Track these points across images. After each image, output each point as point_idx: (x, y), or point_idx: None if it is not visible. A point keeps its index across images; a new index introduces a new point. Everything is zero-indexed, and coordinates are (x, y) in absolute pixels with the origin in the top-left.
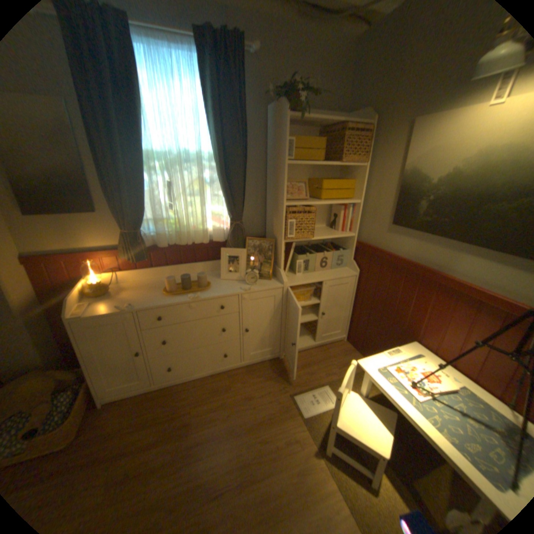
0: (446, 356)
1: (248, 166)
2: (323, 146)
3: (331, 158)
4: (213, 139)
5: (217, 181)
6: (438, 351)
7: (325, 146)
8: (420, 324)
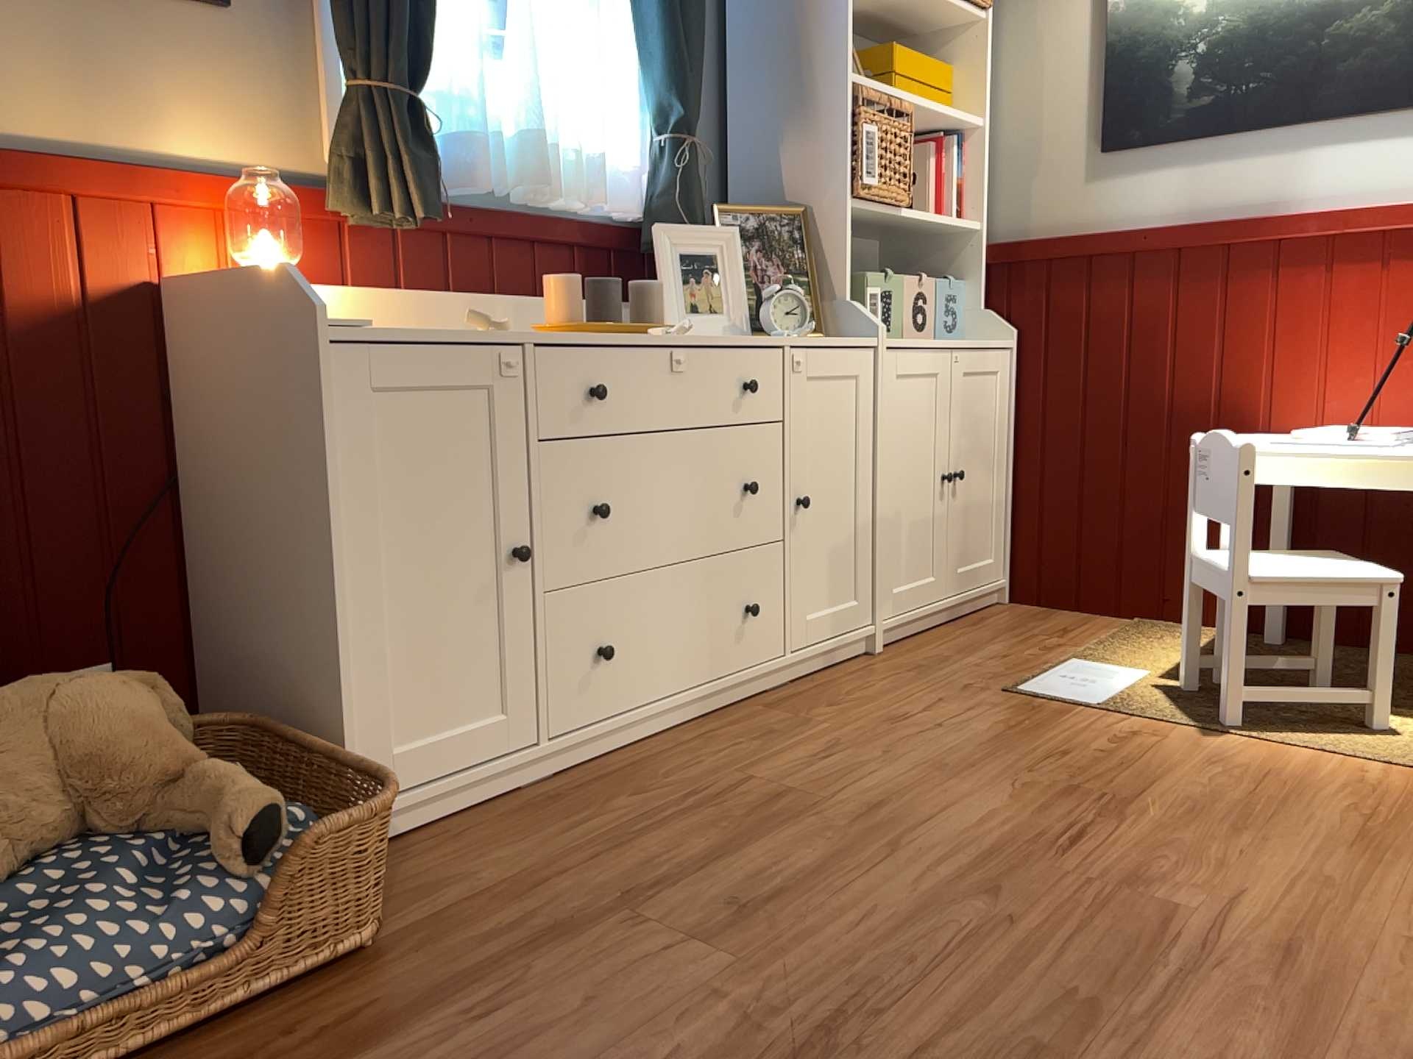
0: (1340, 420)
1: None
2: None
3: None
4: None
5: None
6: (1315, 420)
7: None
8: (1249, 378)
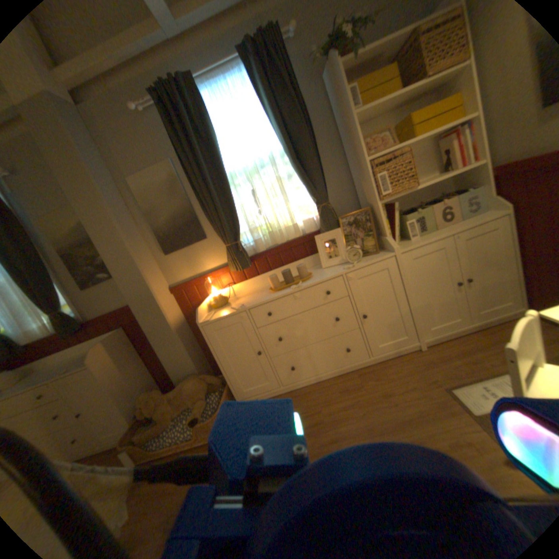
0: None
1: (319, 142)
2: (400, 78)
3: (414, 84)
4: (278, 134)
5: (293, 171)
6: None
7: (402, 77)
8: None
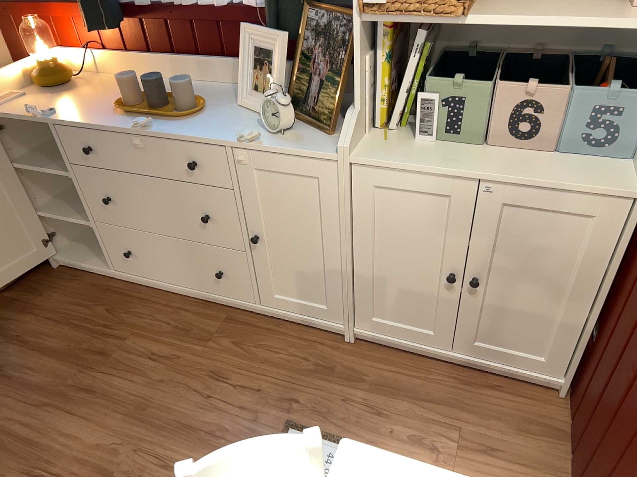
0: None
1: None
2: None
3: None
4: None
5: None
6: None
7: None
8: None
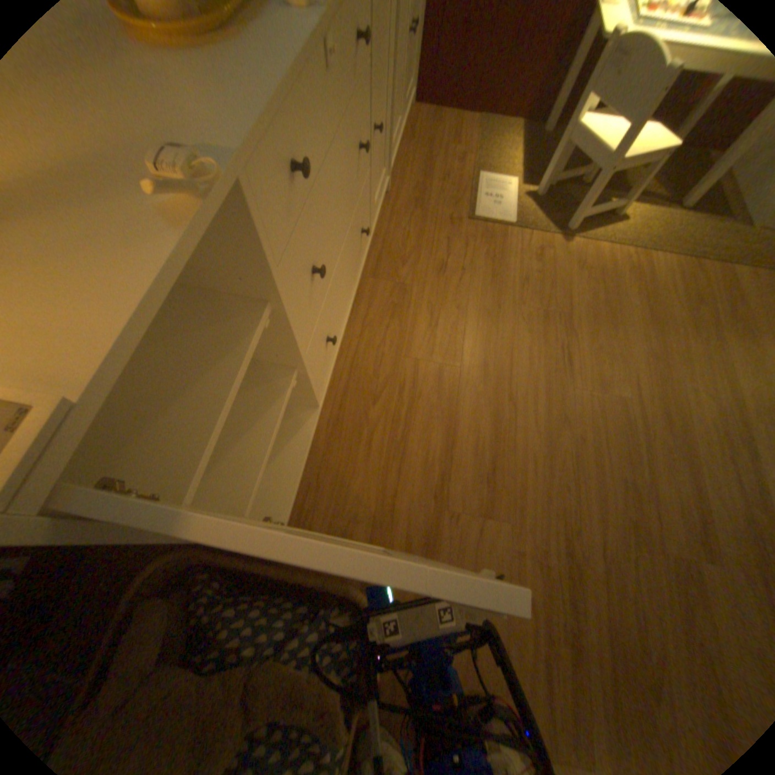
0: None
1: None
2: None
3: None
4: None
5: None
6: None
7: None
8: None
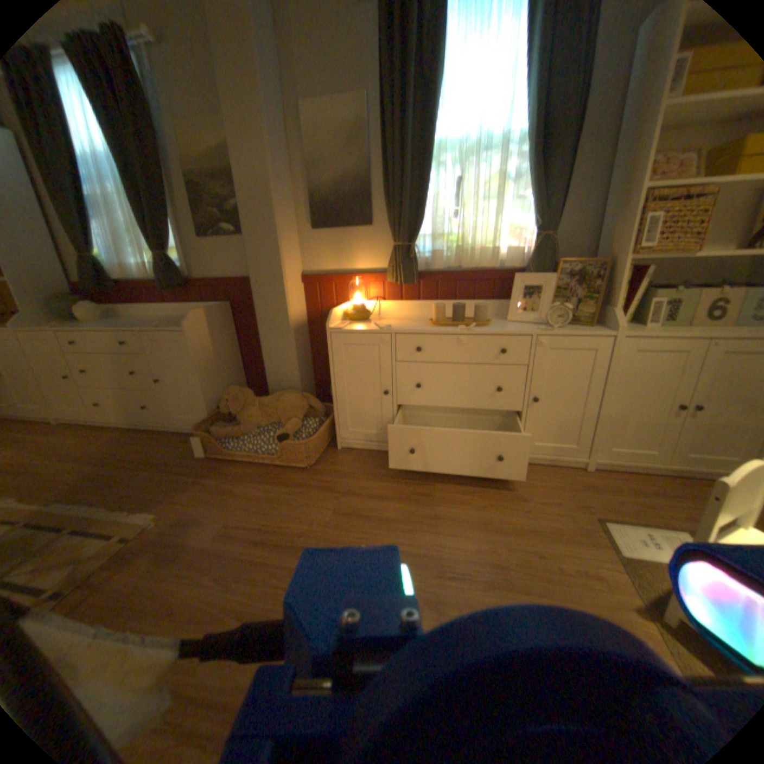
0: None
1: (584, 139)
2: None
3: None
4: (531, 106)
5: (527, 171)
6: None
7: None
8: None
